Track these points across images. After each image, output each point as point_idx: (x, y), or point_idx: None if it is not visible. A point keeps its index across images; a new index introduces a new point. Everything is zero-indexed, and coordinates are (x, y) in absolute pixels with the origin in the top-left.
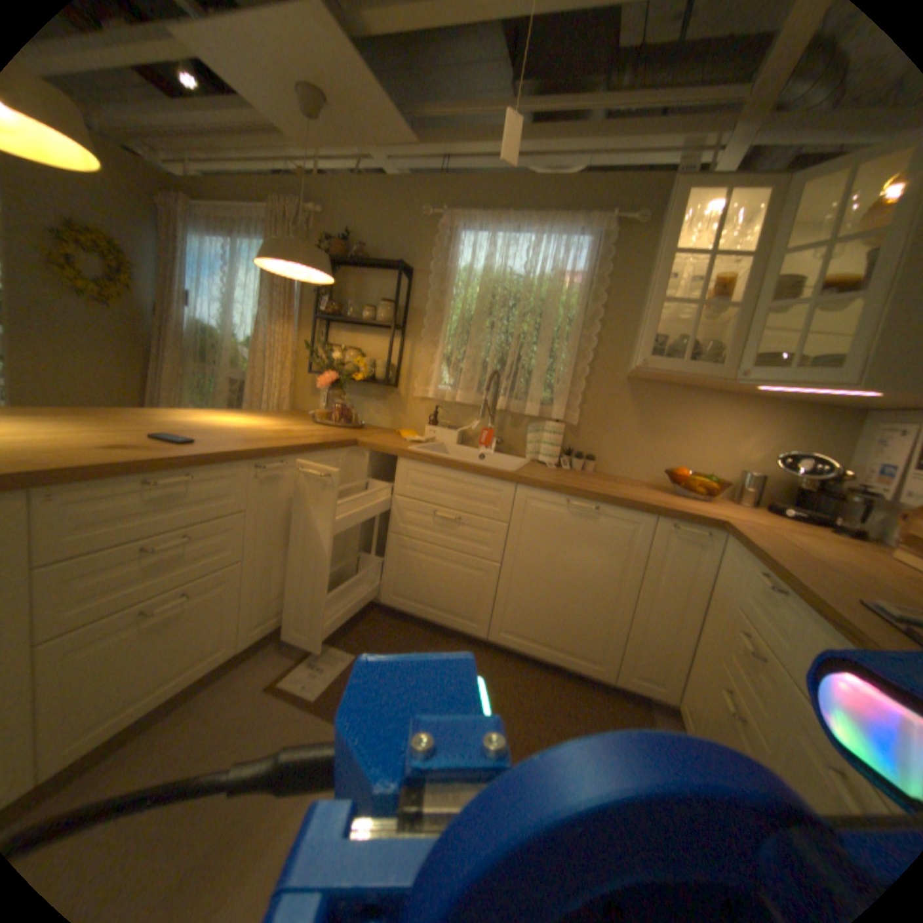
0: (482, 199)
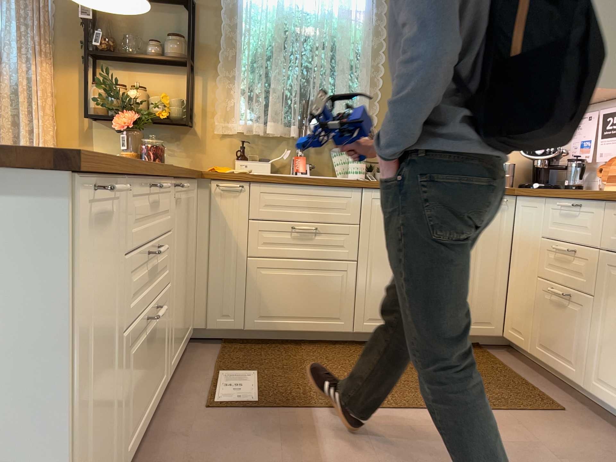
0: None
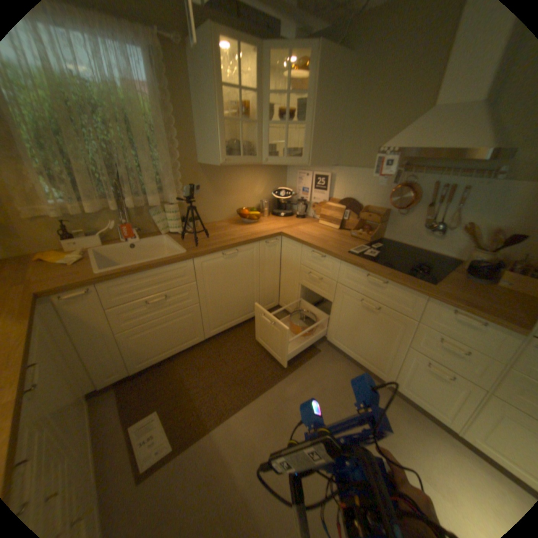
0: None
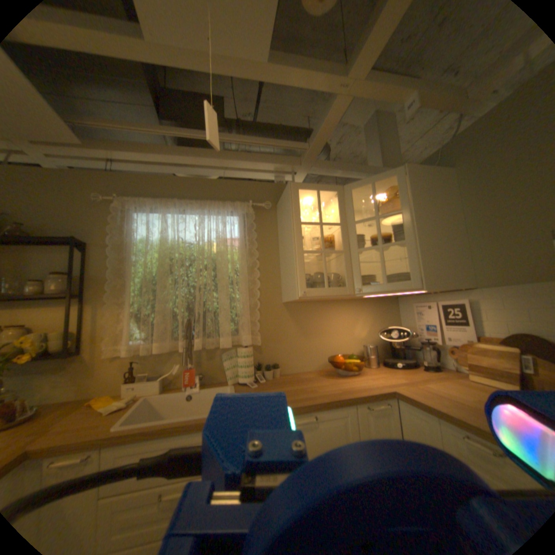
0: (148, 191)
